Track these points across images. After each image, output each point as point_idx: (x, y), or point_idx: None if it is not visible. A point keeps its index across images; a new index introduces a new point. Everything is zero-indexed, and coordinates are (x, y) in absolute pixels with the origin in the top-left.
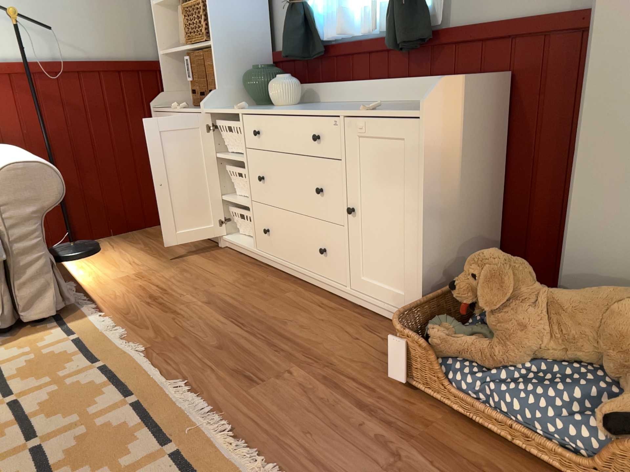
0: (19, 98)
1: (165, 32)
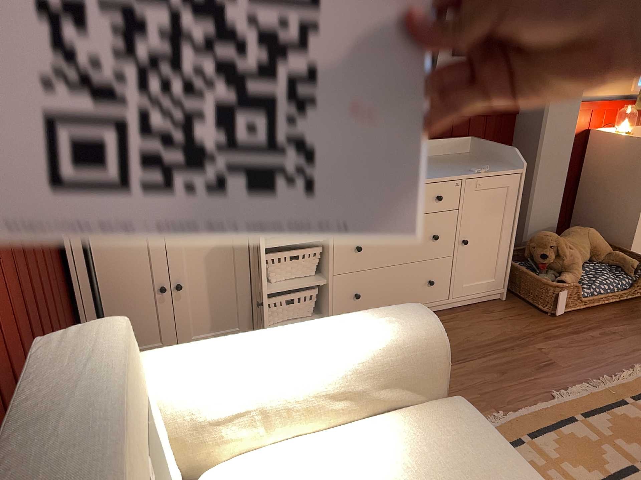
0: None
1: None
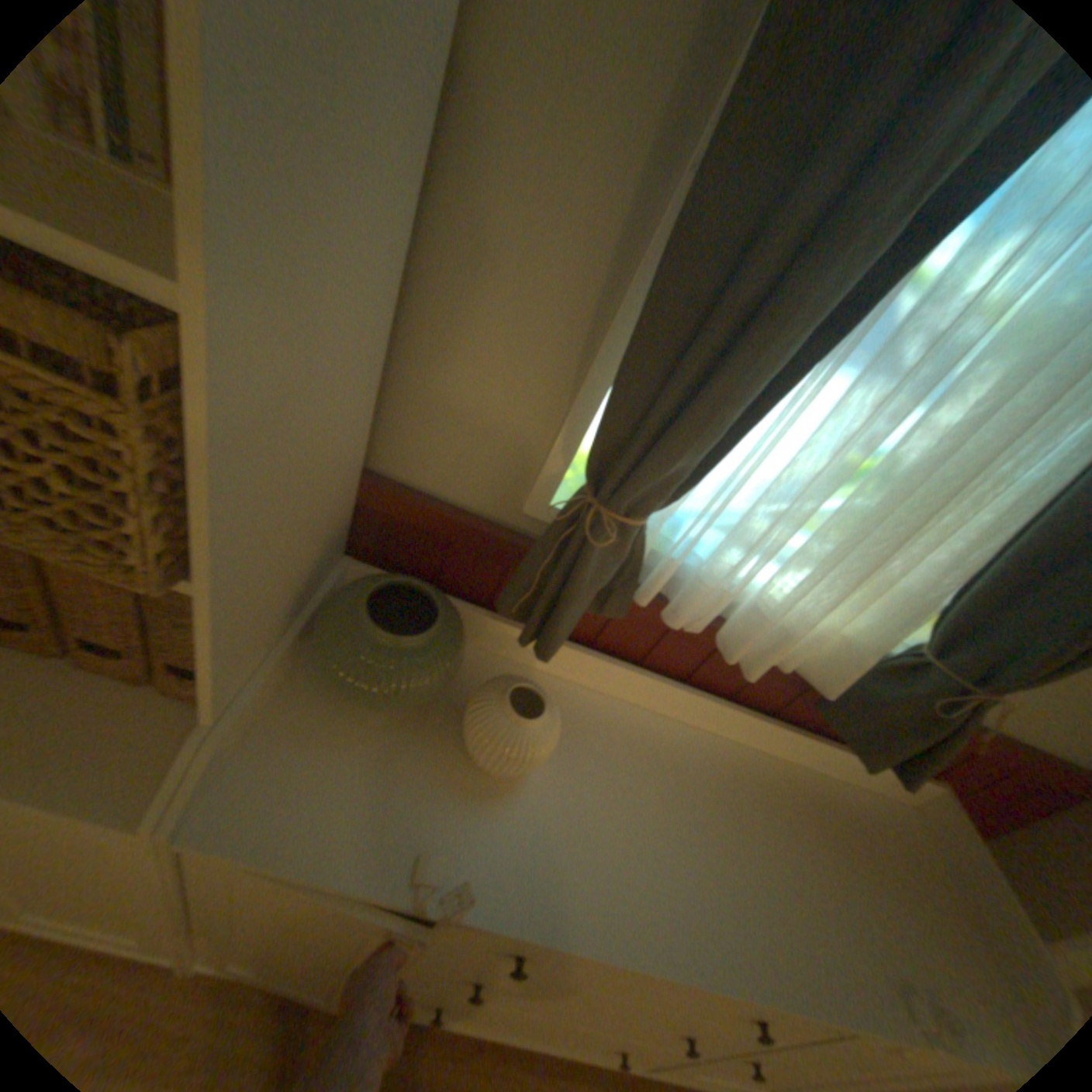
0: None
1: None
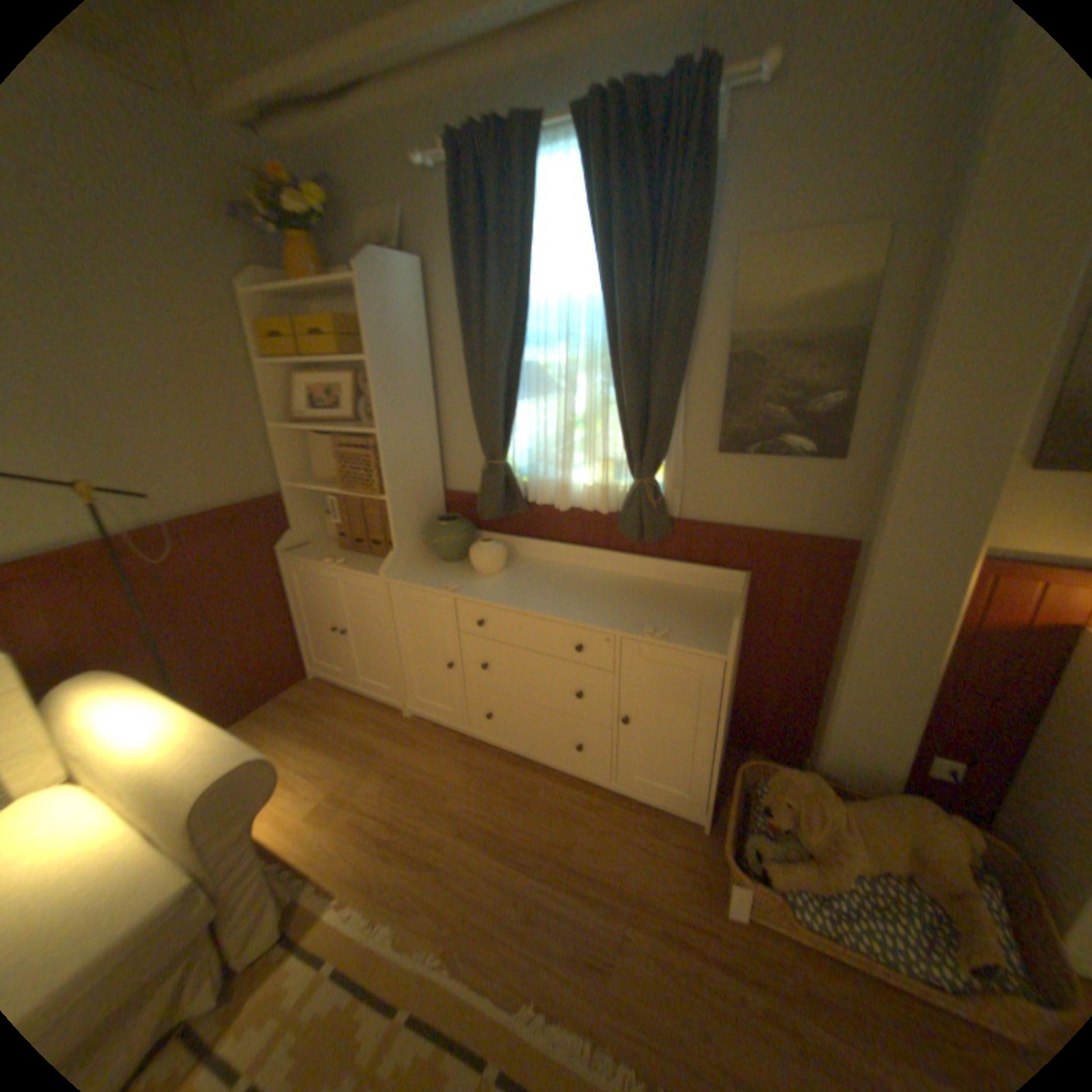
0: (86, 590)
1: (286, 455)
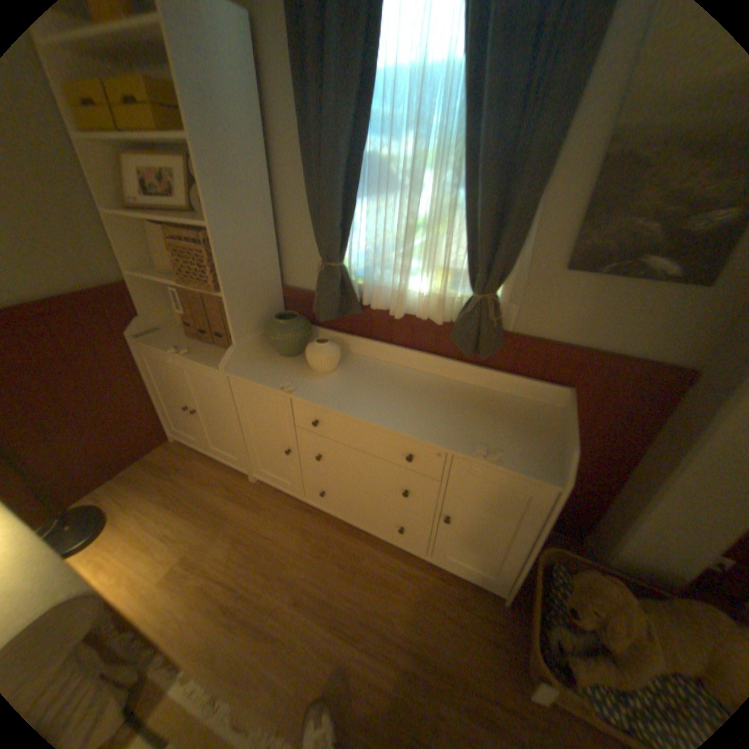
0: None
1: (127, 244)
